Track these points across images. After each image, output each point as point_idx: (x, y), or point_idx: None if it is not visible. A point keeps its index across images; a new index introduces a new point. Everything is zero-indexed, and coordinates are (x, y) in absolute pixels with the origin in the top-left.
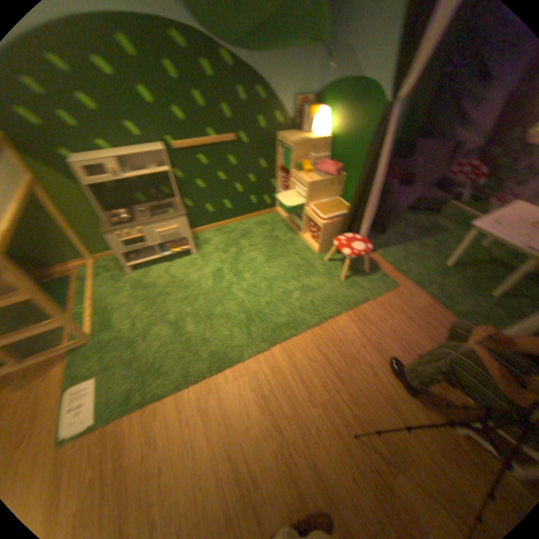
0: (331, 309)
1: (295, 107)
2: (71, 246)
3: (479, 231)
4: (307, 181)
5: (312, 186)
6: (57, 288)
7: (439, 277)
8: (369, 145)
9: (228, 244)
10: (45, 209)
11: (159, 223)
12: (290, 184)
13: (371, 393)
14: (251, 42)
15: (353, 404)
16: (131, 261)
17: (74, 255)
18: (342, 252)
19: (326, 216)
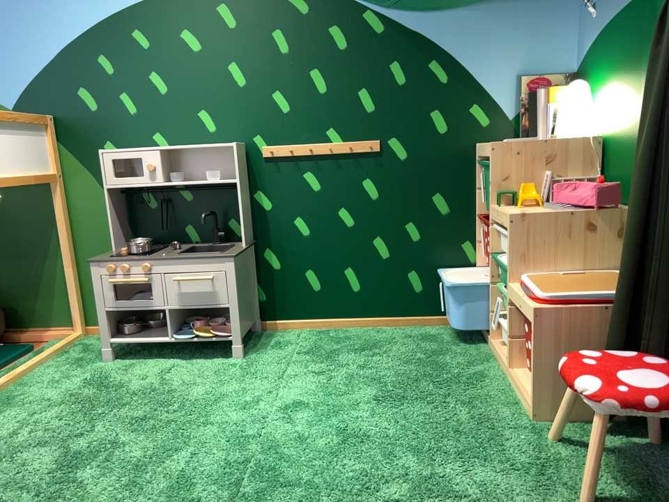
0: None
1: (521, 96)
2: (69, 298)
3: None
4: (513, 213)
5: (527, 225)
6: (3, 355)
7: None
8: None
9: (321, 356)
10: (57, 223)
11: (185, 263)
12: (491, 238)
13: None
14: None
15: None
16: (124, 336)
17: (67, 316)
18: (578, 384)
19: (558, 294)
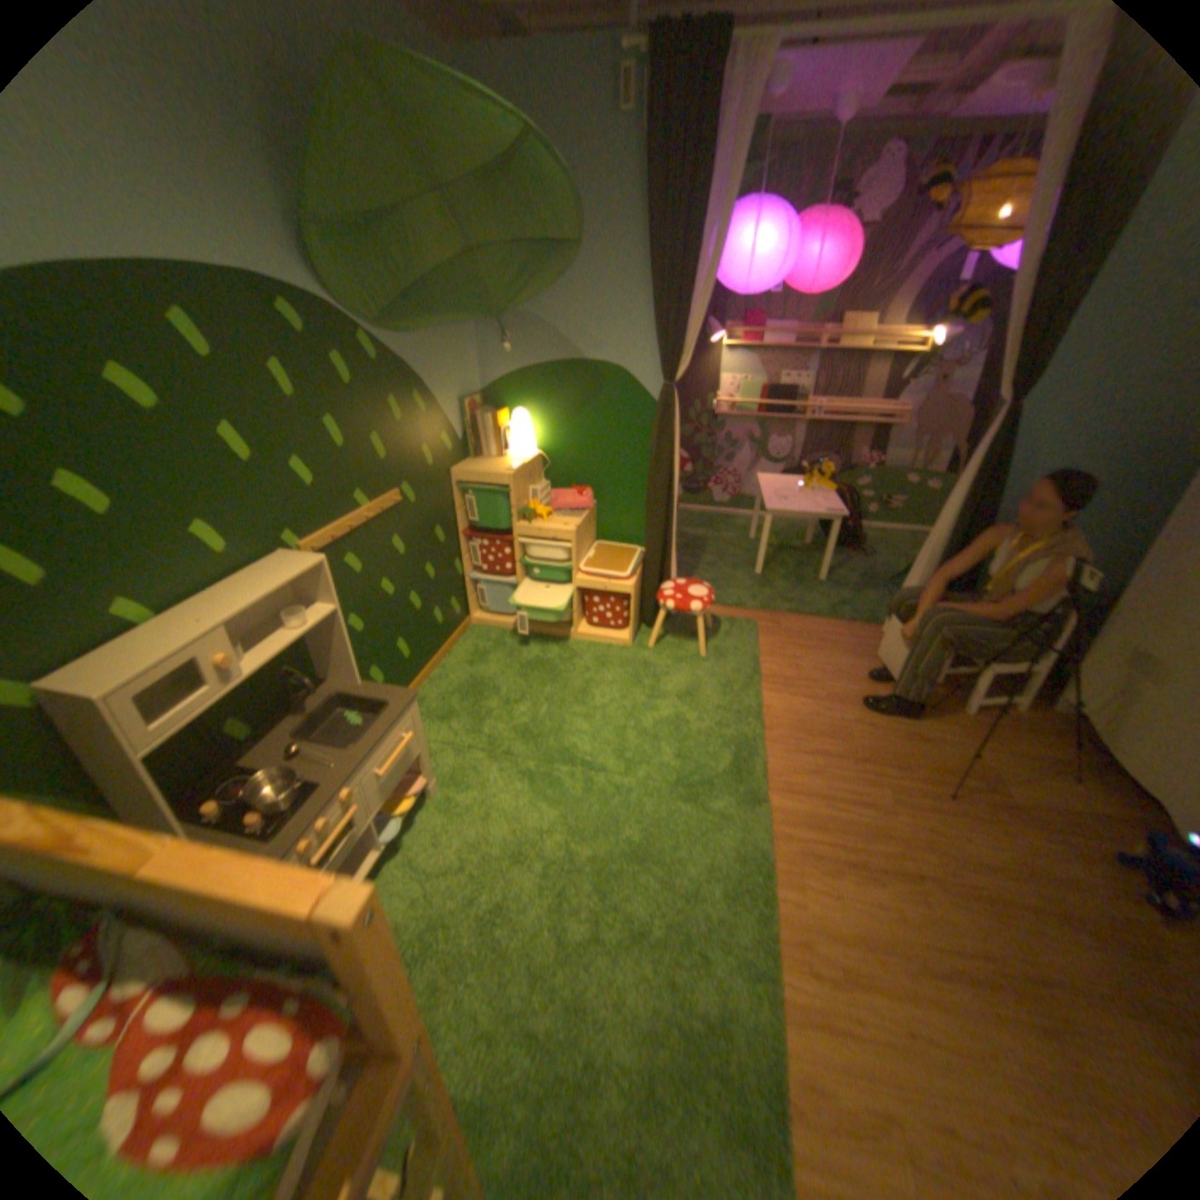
0: (745, 696)
1: (463, 418)
2: None
3: (772, 514)
4: (568, 530)
5: (578, 535)
6: None
7: (776, 586)
8: (630, 449)
9: (470, 725)
10: None
11: (379, 744)
12: (517, 551)
13: (896, 746)
14: (401, 319)
15: (903, 771)
16: None
17: None
18: (692, 609)
19: (625, 571)
